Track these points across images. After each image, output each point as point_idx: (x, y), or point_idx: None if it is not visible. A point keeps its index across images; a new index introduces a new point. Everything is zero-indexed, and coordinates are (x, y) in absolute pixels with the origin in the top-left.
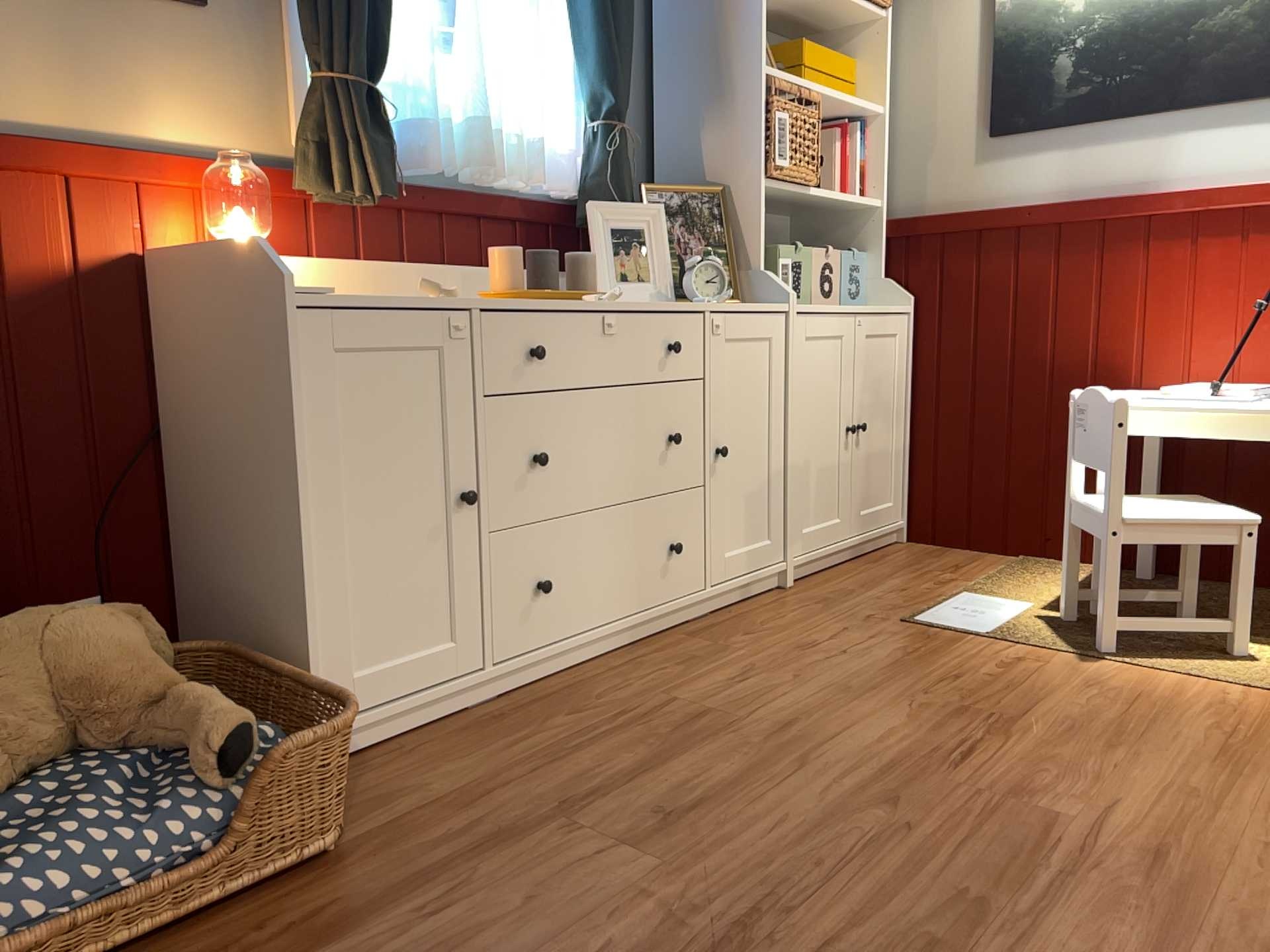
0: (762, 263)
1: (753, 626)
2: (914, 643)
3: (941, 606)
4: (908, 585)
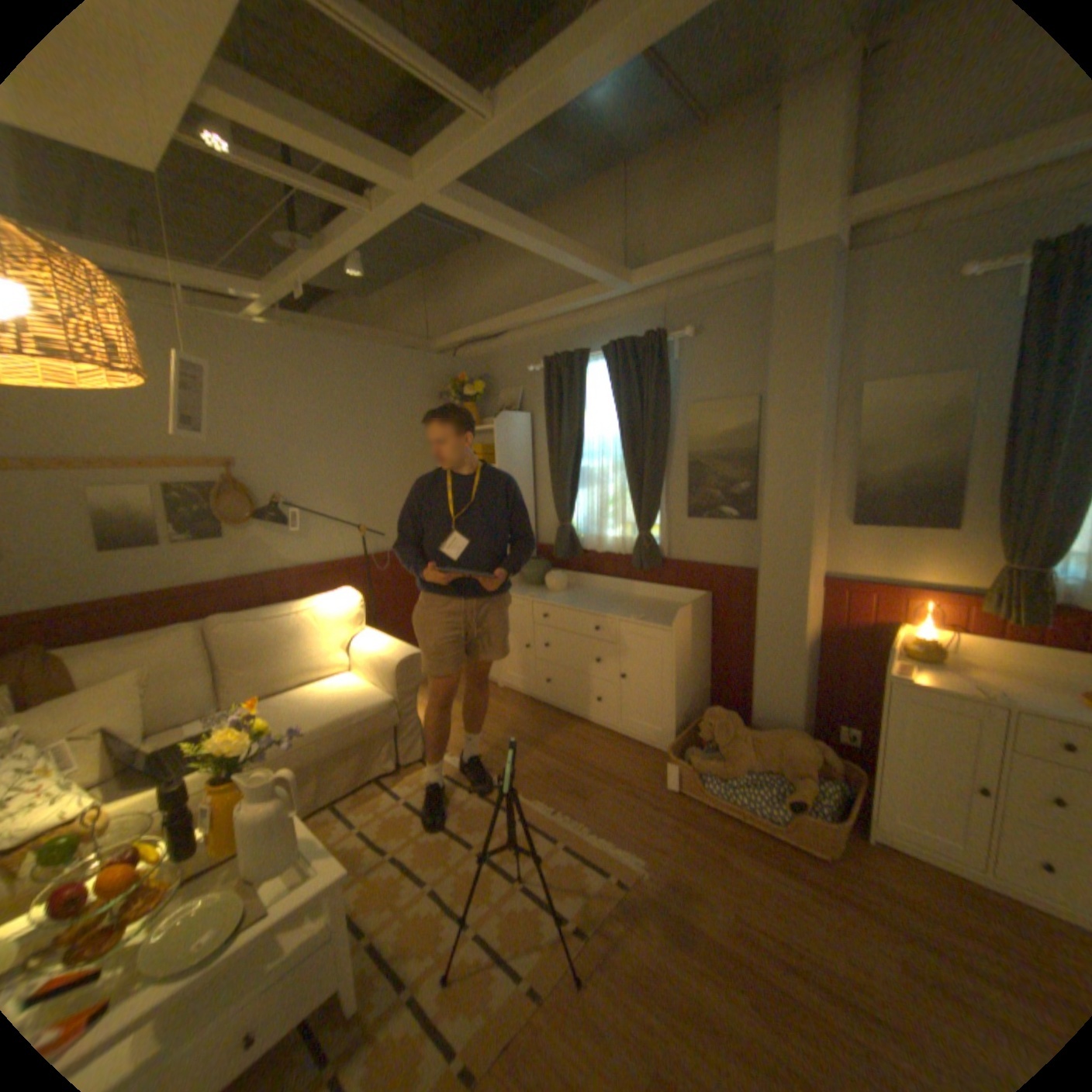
0: None
1: None
2: None
3: None
4: None
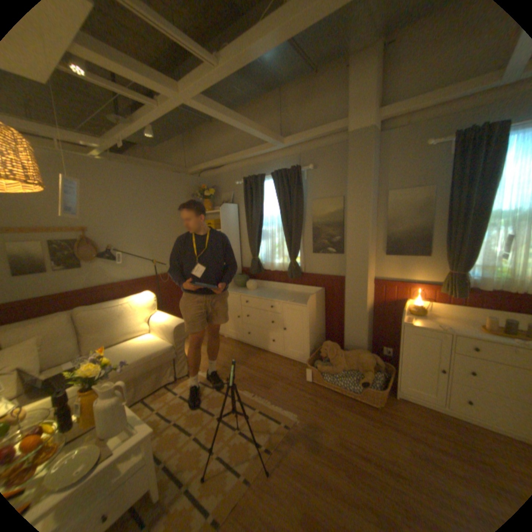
0: None
1: None
2: None
3: None
4: None
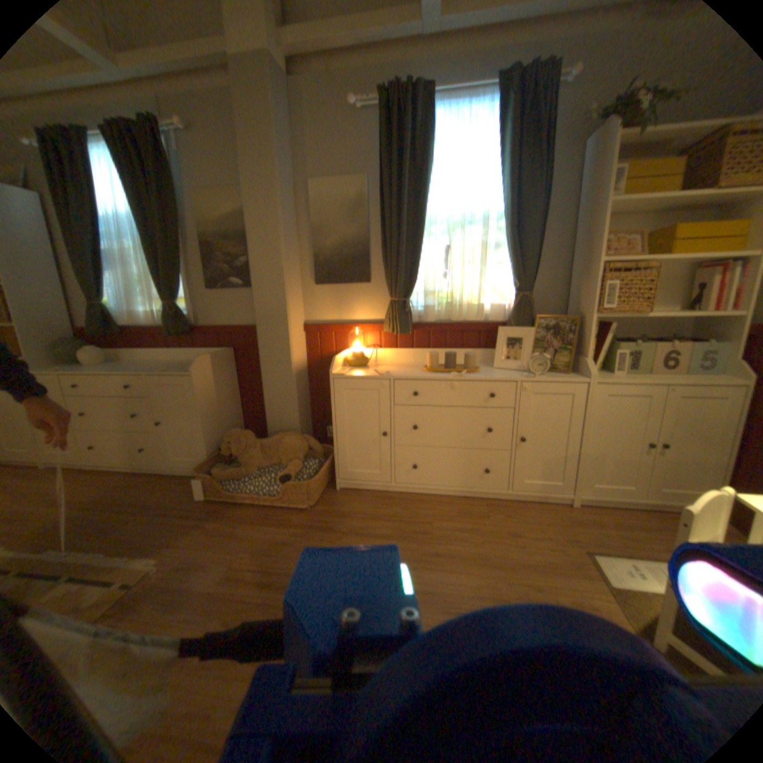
0: (594, 354)
1: (518, 515)
2: (564, 566)
3: (630, 561)
4: (644, 541)
